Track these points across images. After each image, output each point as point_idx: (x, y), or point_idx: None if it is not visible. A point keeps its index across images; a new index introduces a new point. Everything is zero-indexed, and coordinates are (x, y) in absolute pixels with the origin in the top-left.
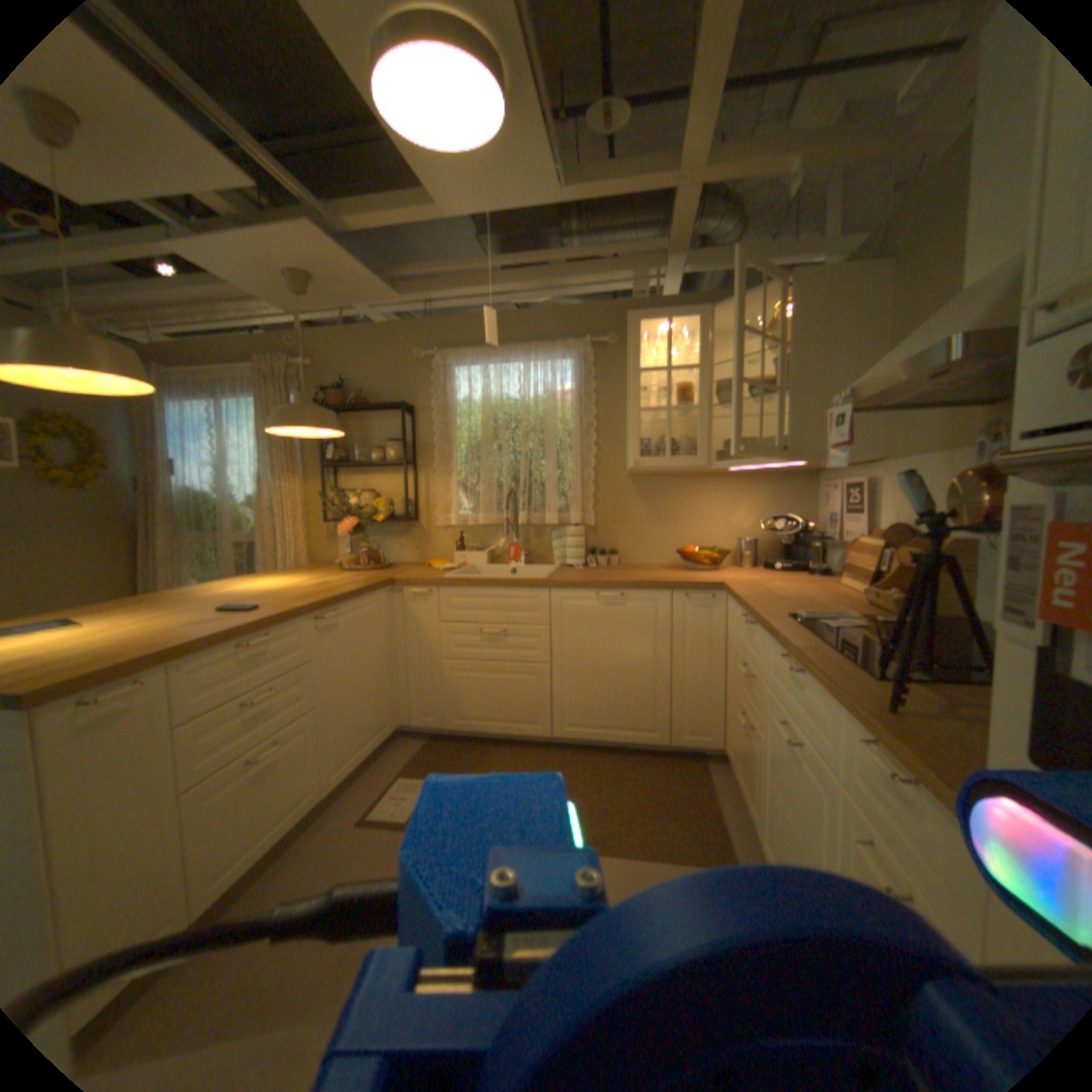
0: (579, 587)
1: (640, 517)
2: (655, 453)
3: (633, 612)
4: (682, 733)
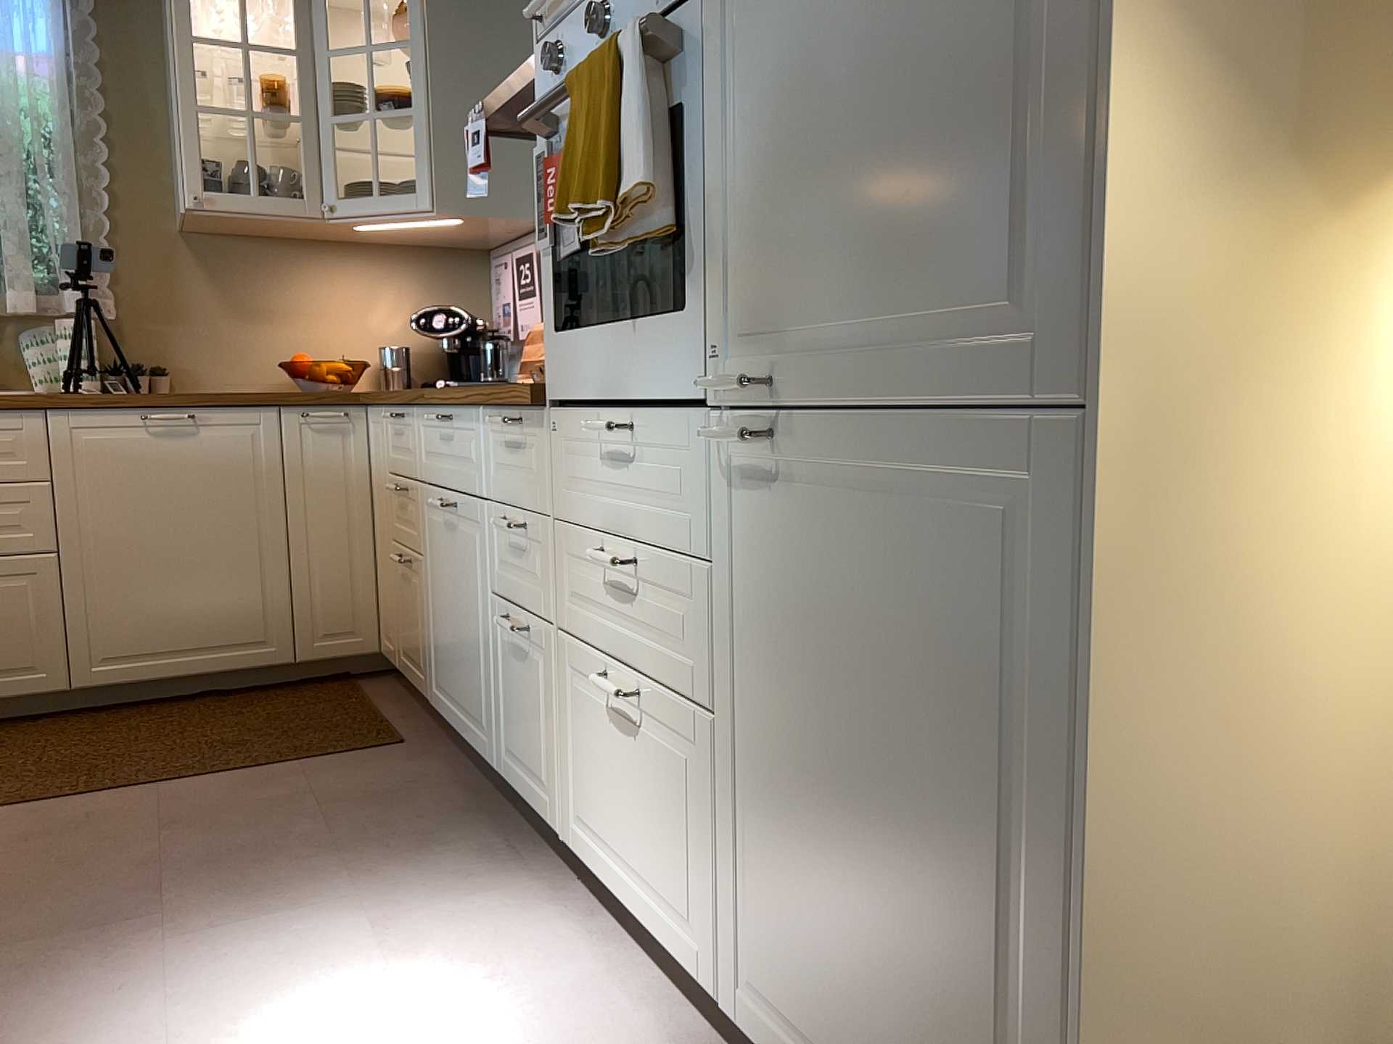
0: (109, 407)
1: (208, 309)
2: (231, 189)
3: (215, 447)
4: (312, 636)
